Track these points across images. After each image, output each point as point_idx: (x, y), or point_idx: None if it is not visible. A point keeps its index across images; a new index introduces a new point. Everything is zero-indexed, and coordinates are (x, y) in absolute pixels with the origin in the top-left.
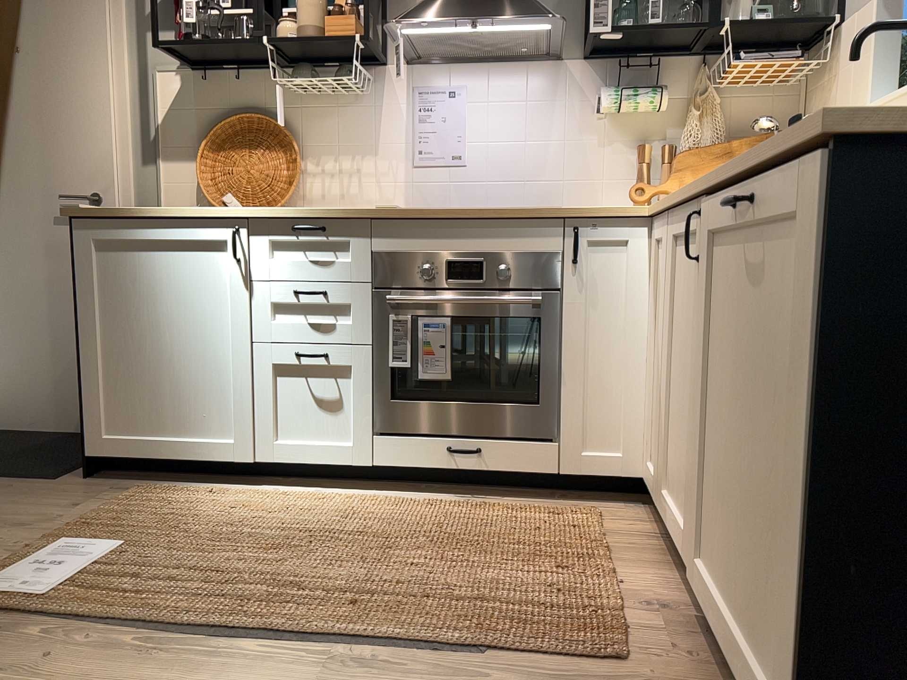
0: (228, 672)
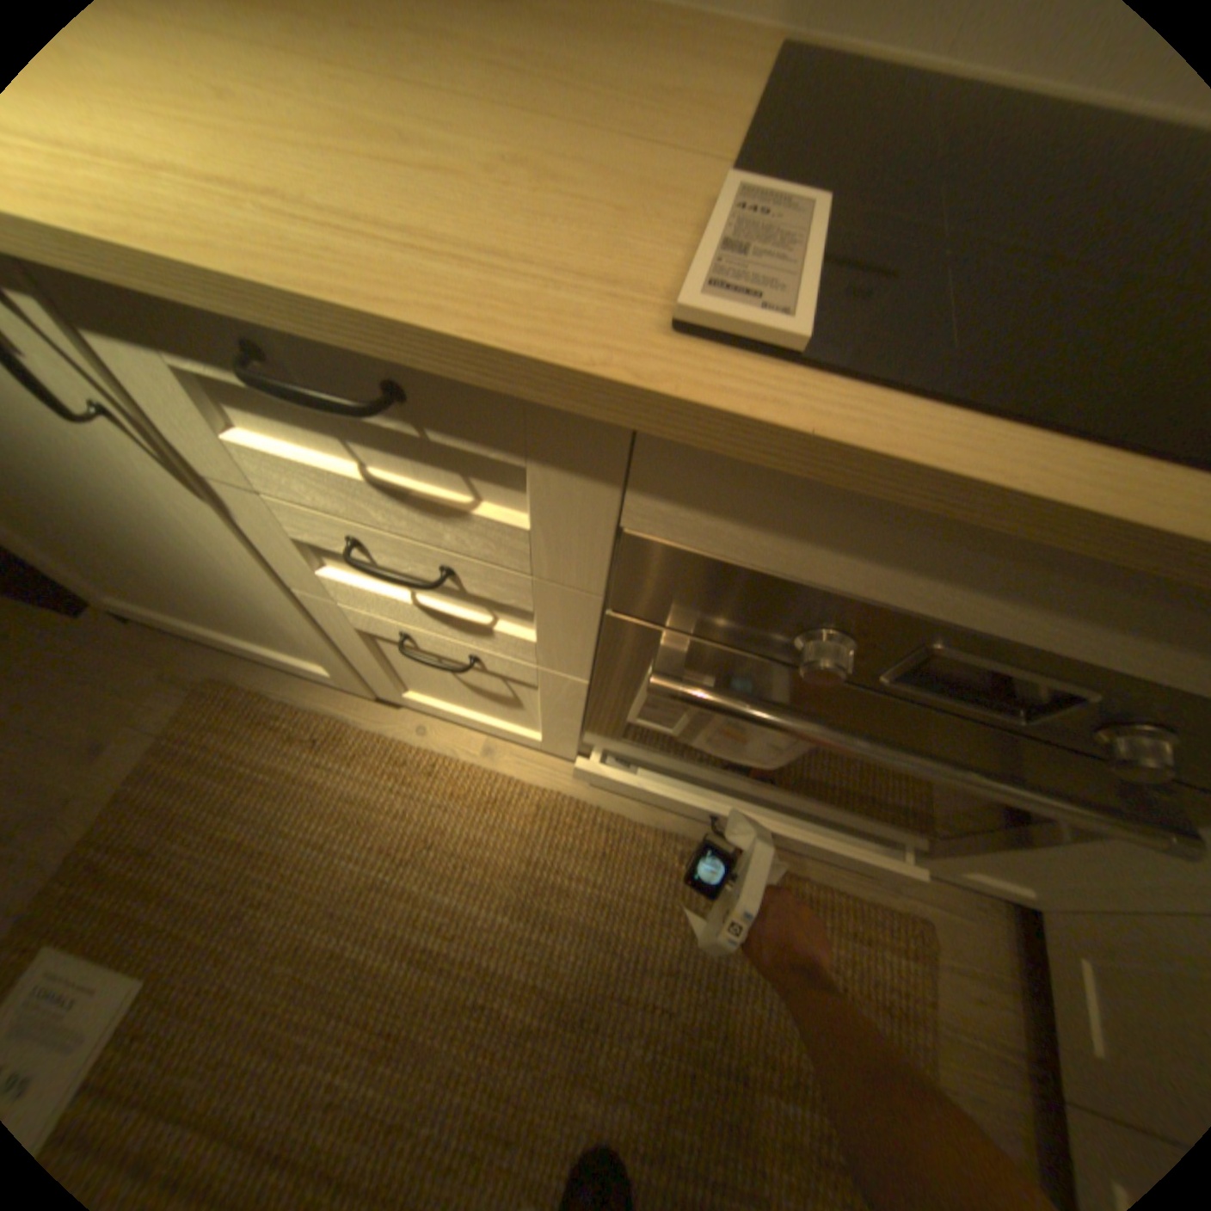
0: None
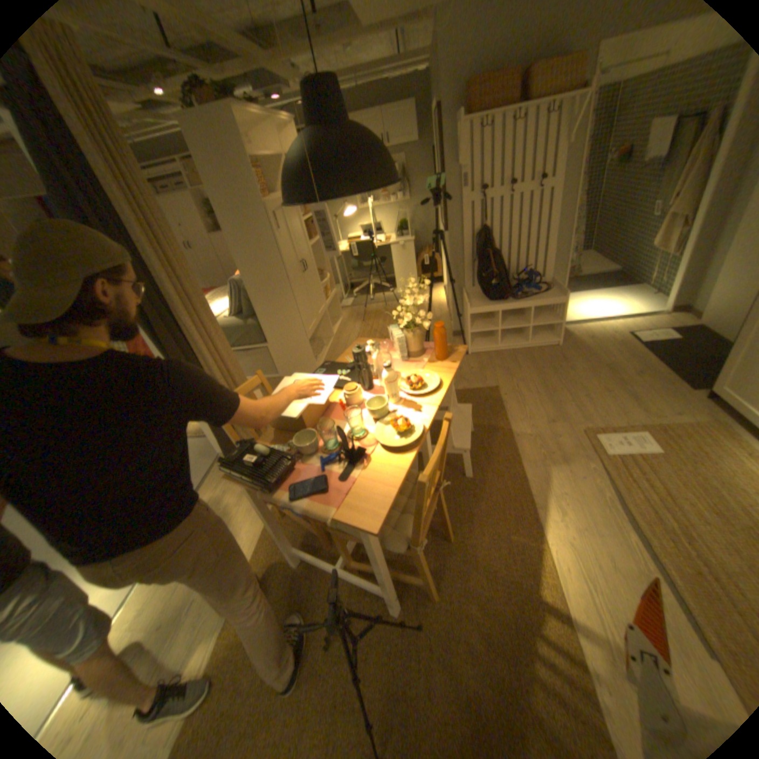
0: (616, 534)
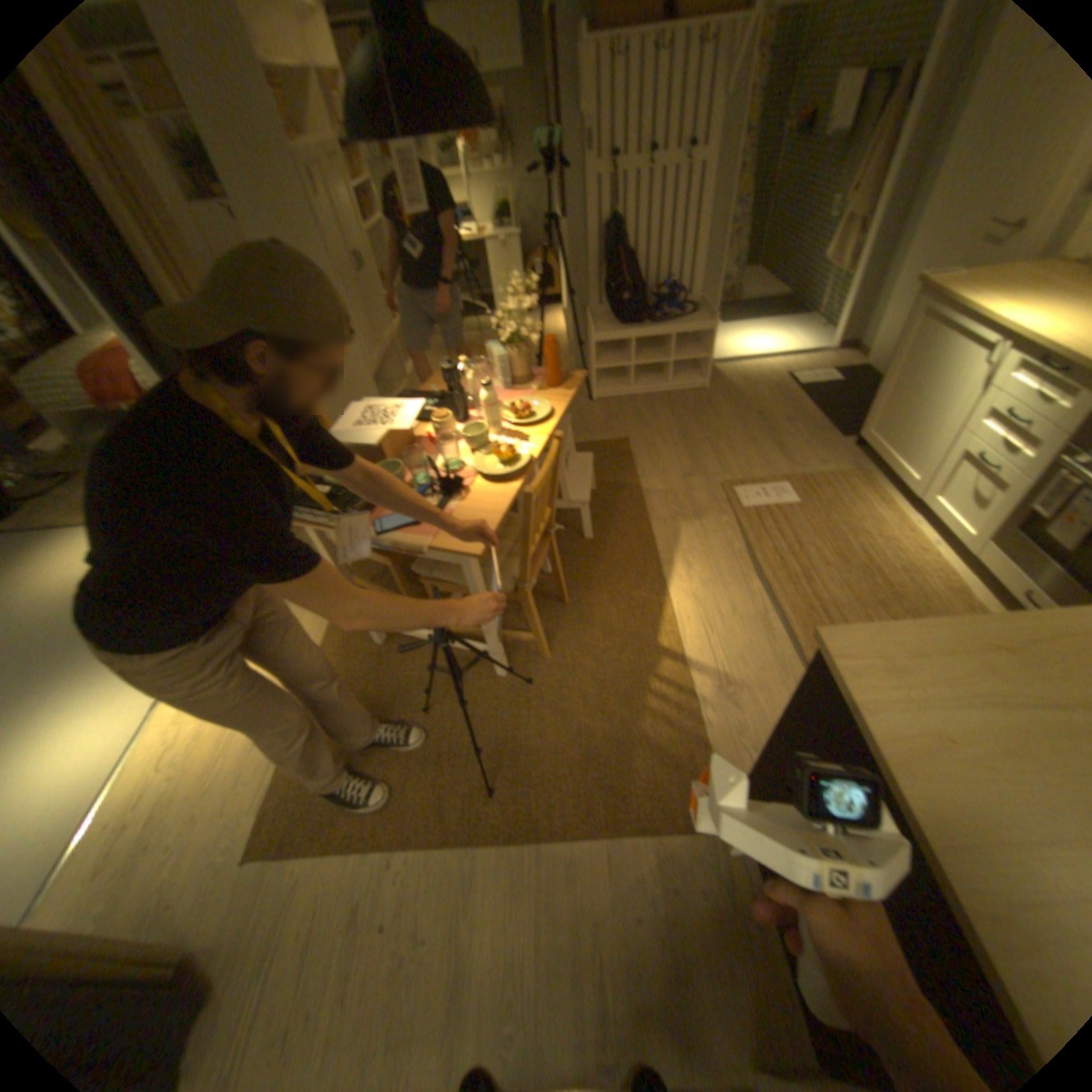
0: (739, 582)
